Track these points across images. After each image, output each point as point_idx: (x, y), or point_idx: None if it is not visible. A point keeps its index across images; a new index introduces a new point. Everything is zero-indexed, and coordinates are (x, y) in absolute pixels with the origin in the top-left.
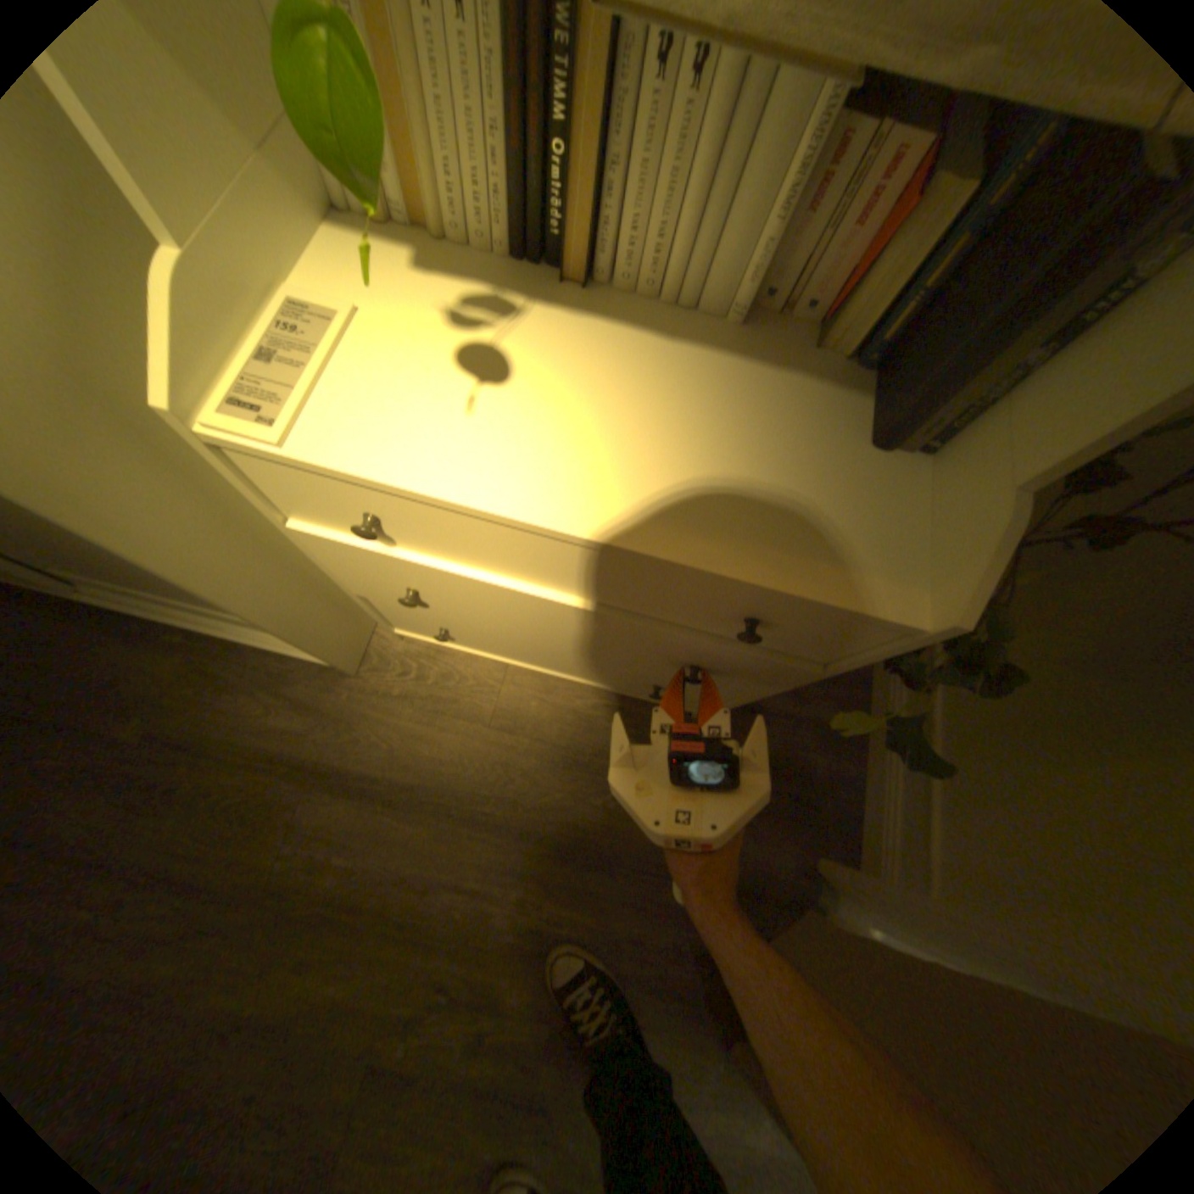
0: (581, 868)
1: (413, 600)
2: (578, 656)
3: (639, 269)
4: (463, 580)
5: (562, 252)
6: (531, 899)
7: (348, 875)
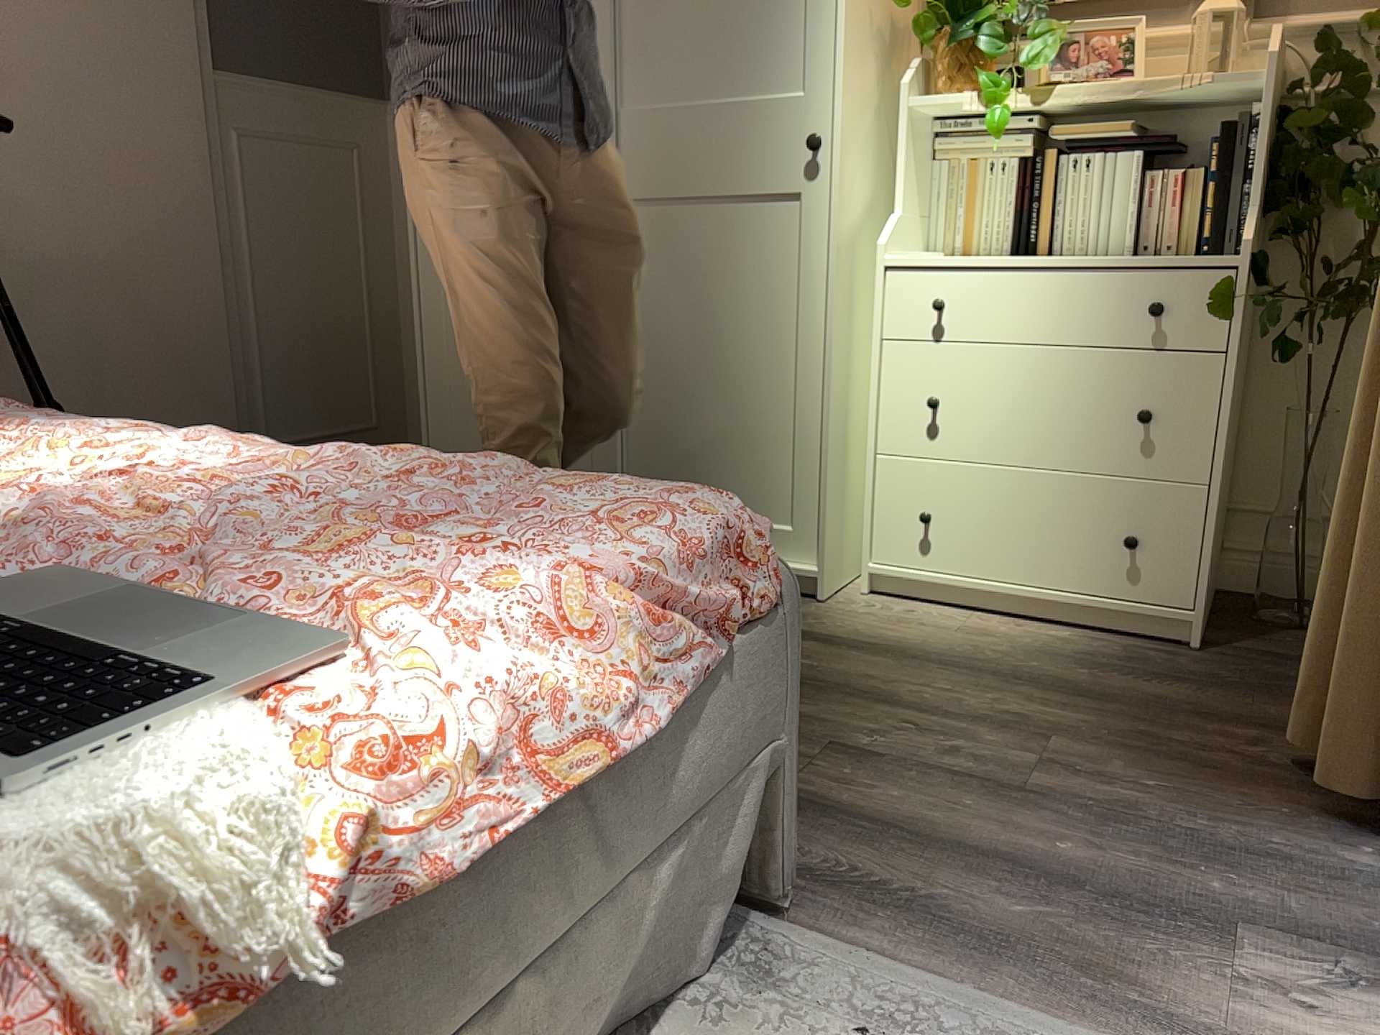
0: (1066, 699)
1: (933, 405)
2: (1051, 496)
3: (1074, 243)
4: (975, 368)
5: (1036, 241)
6: (1008, 704)
7: (811, 672)
